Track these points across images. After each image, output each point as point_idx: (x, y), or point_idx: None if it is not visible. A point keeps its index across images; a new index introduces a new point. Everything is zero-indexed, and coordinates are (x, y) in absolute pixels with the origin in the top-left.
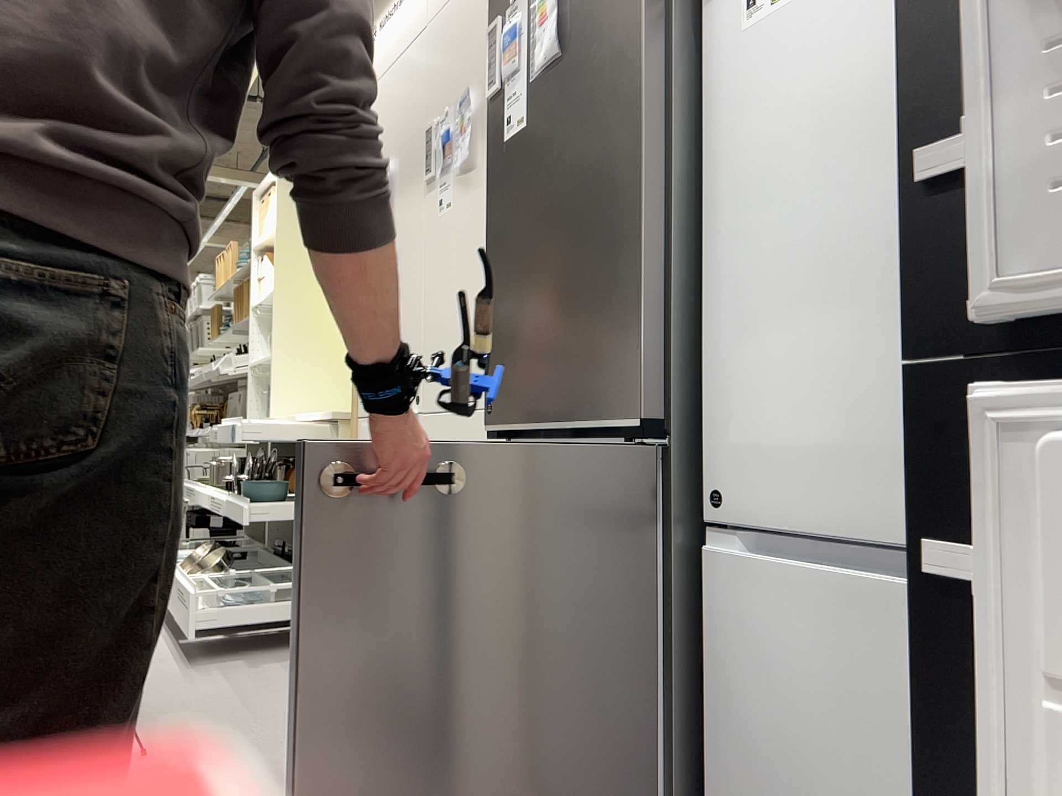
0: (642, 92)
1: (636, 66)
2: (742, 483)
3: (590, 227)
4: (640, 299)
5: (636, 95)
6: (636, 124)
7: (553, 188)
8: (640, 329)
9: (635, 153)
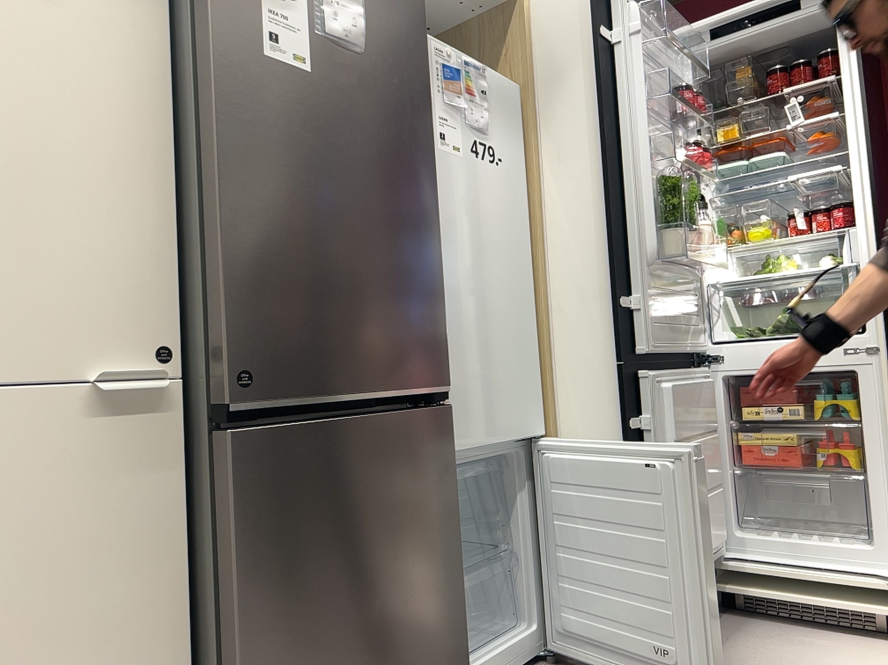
0: (433, 152)
1: (428, 130)
2: (451, 423)
3: (399, 226)
4: (441, 298)
5: (429, 150)
6: (430, 171)
7: (355, 166)
8: (443, 320)
9: (432, 192)
